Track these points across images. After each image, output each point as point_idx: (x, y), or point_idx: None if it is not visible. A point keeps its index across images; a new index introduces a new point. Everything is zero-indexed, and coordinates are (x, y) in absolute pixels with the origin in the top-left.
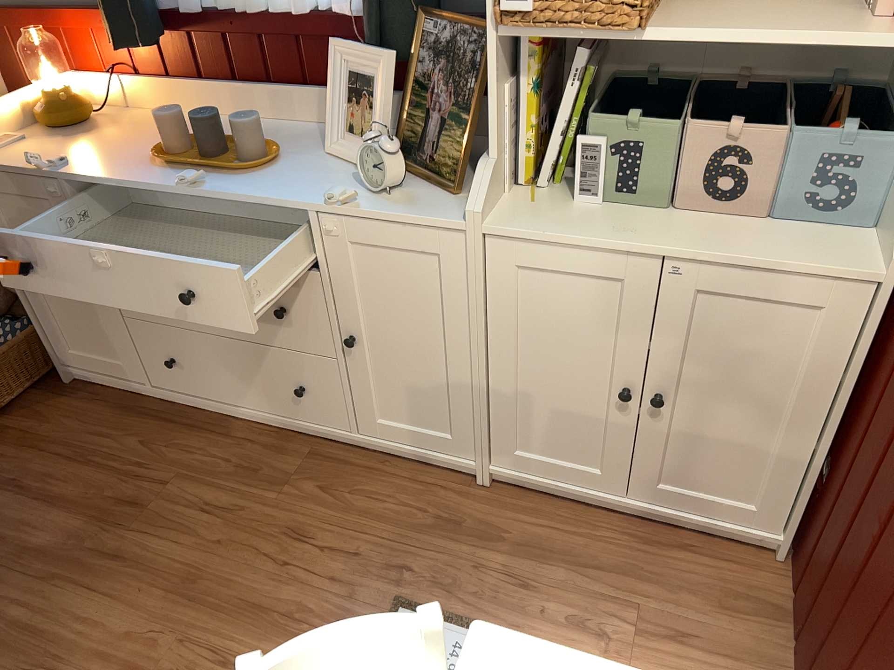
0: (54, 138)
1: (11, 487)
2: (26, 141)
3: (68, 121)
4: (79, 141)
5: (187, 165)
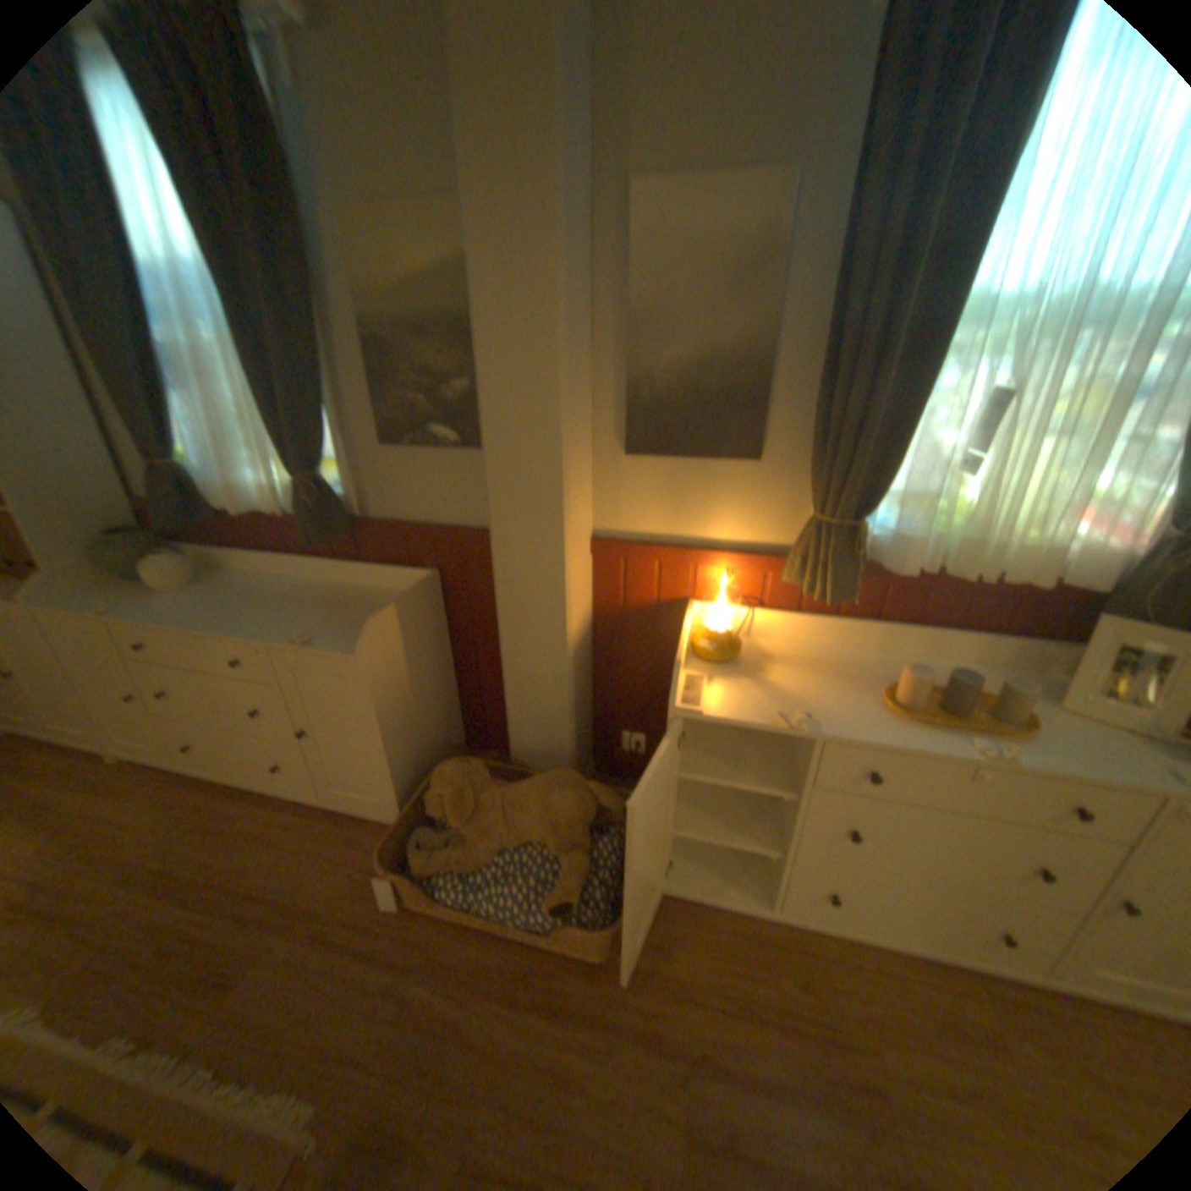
0: (717, 670)
1: (702, 1077)
2: (701, 676)
3: (730, 654)
4: (751, 675)
5: (953, 725)
